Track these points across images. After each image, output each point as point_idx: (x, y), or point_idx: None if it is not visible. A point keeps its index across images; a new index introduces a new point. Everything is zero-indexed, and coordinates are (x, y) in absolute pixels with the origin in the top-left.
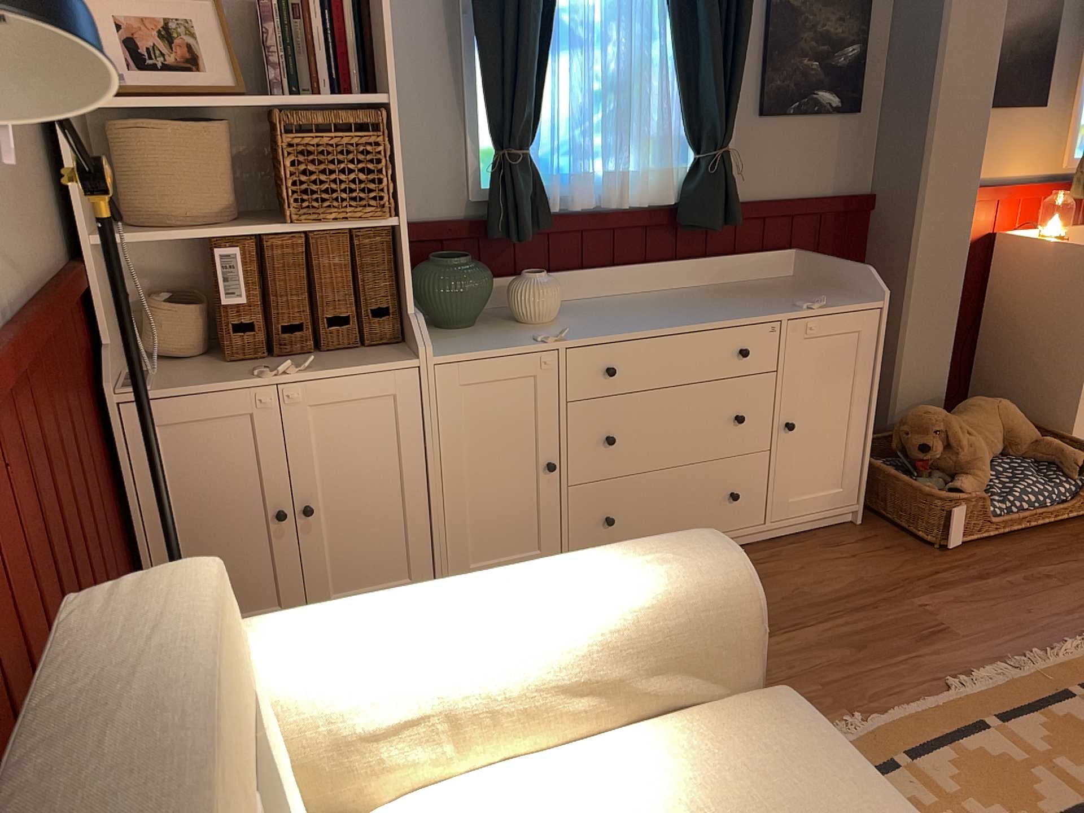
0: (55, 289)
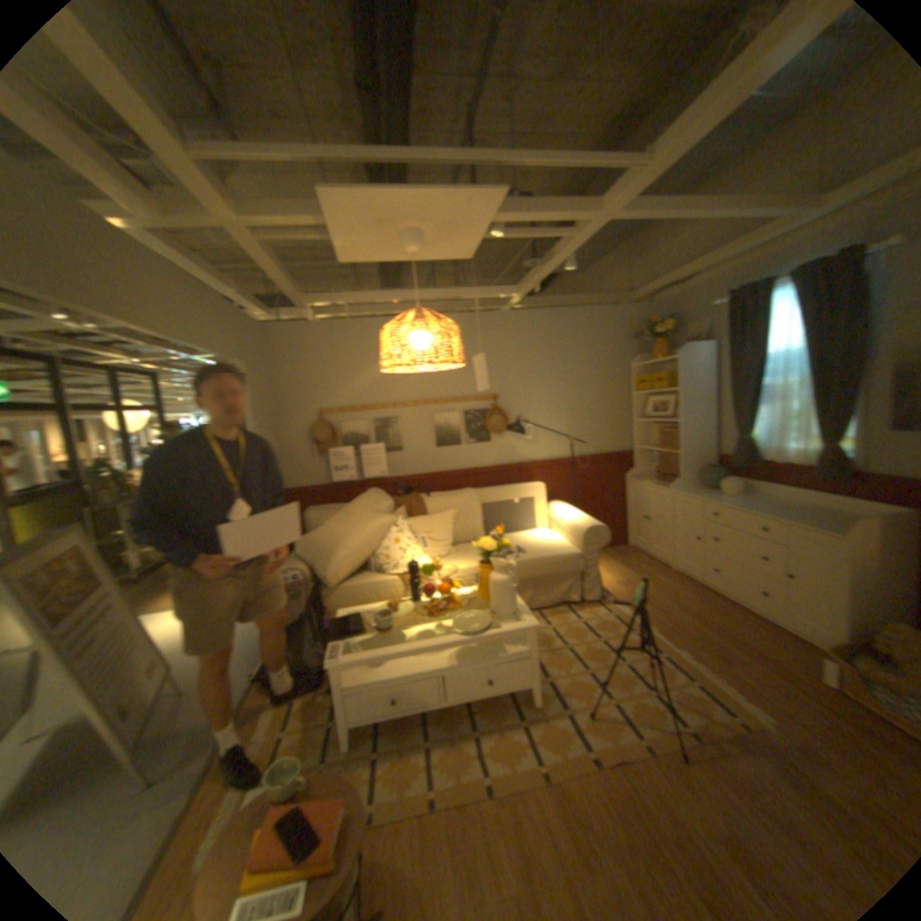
0: (606, 454)
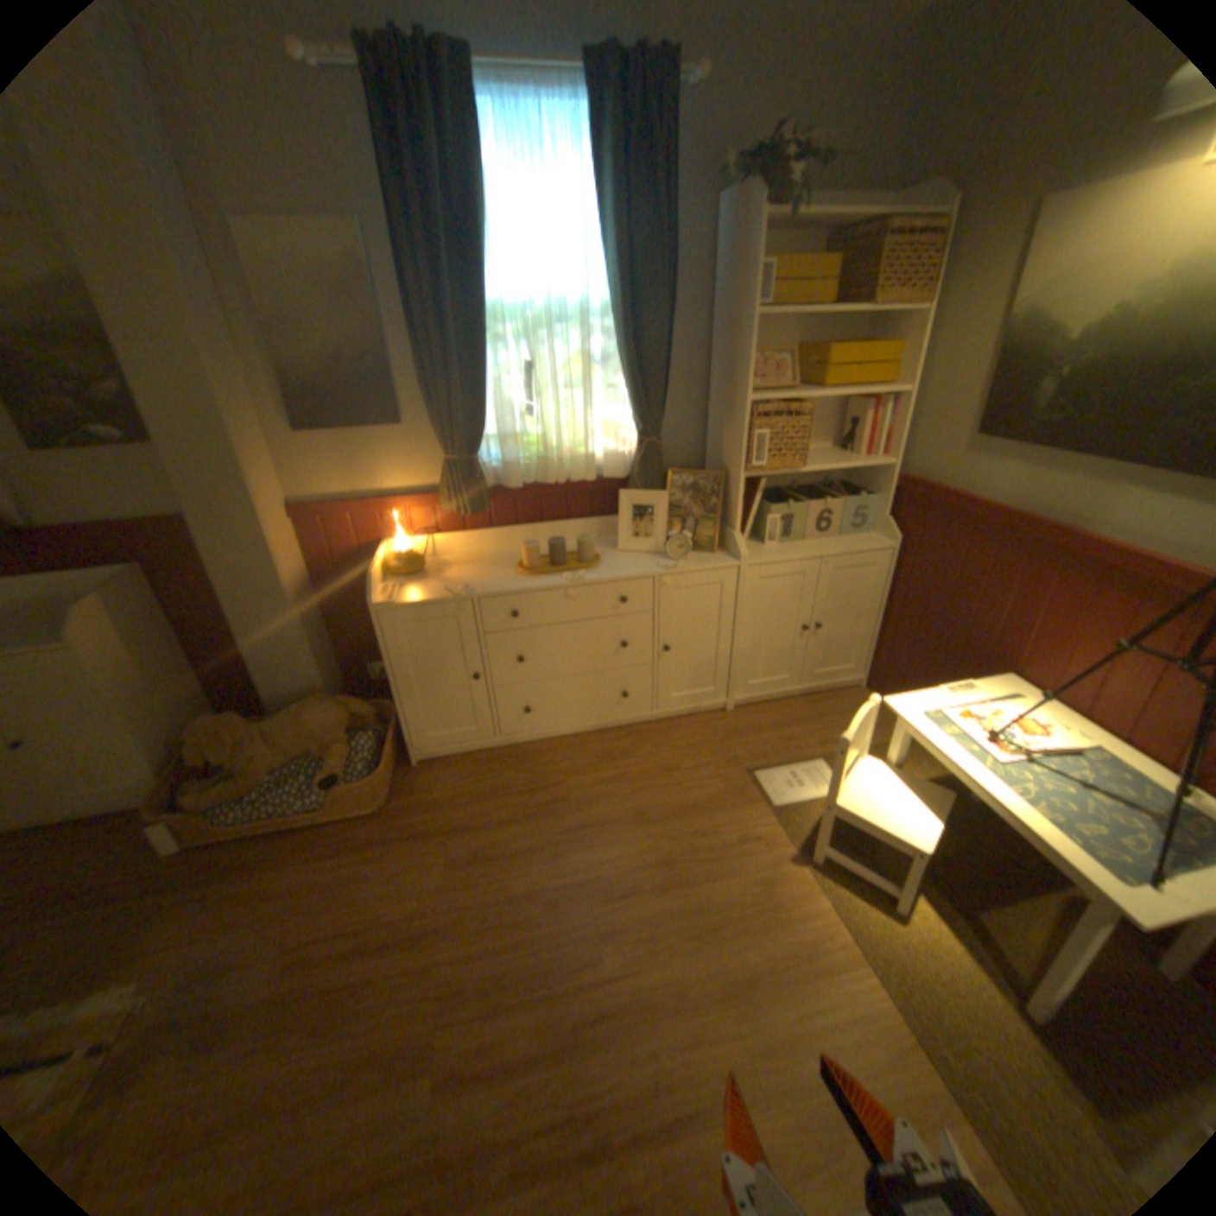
0: None
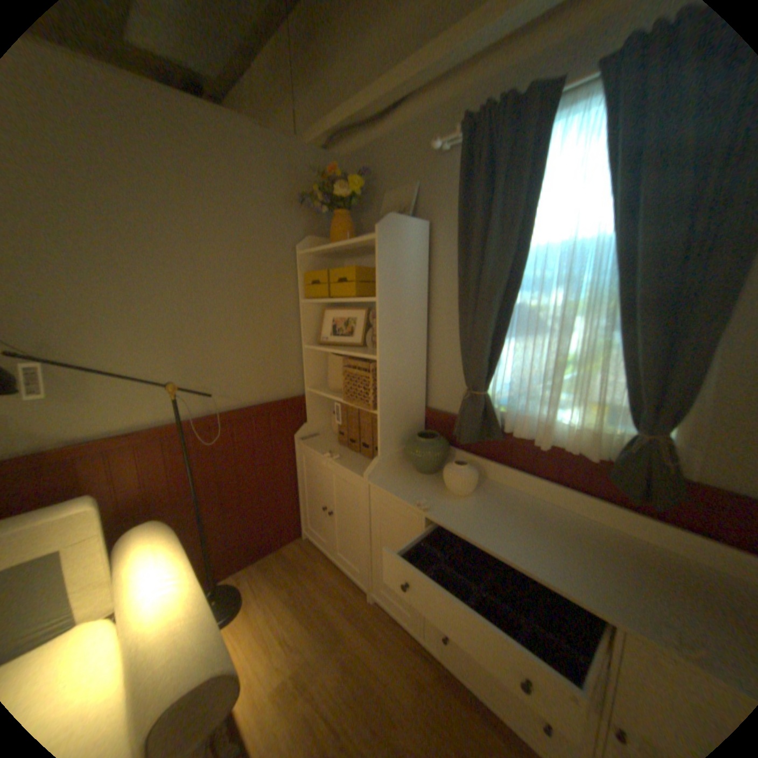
0: (260, 404)
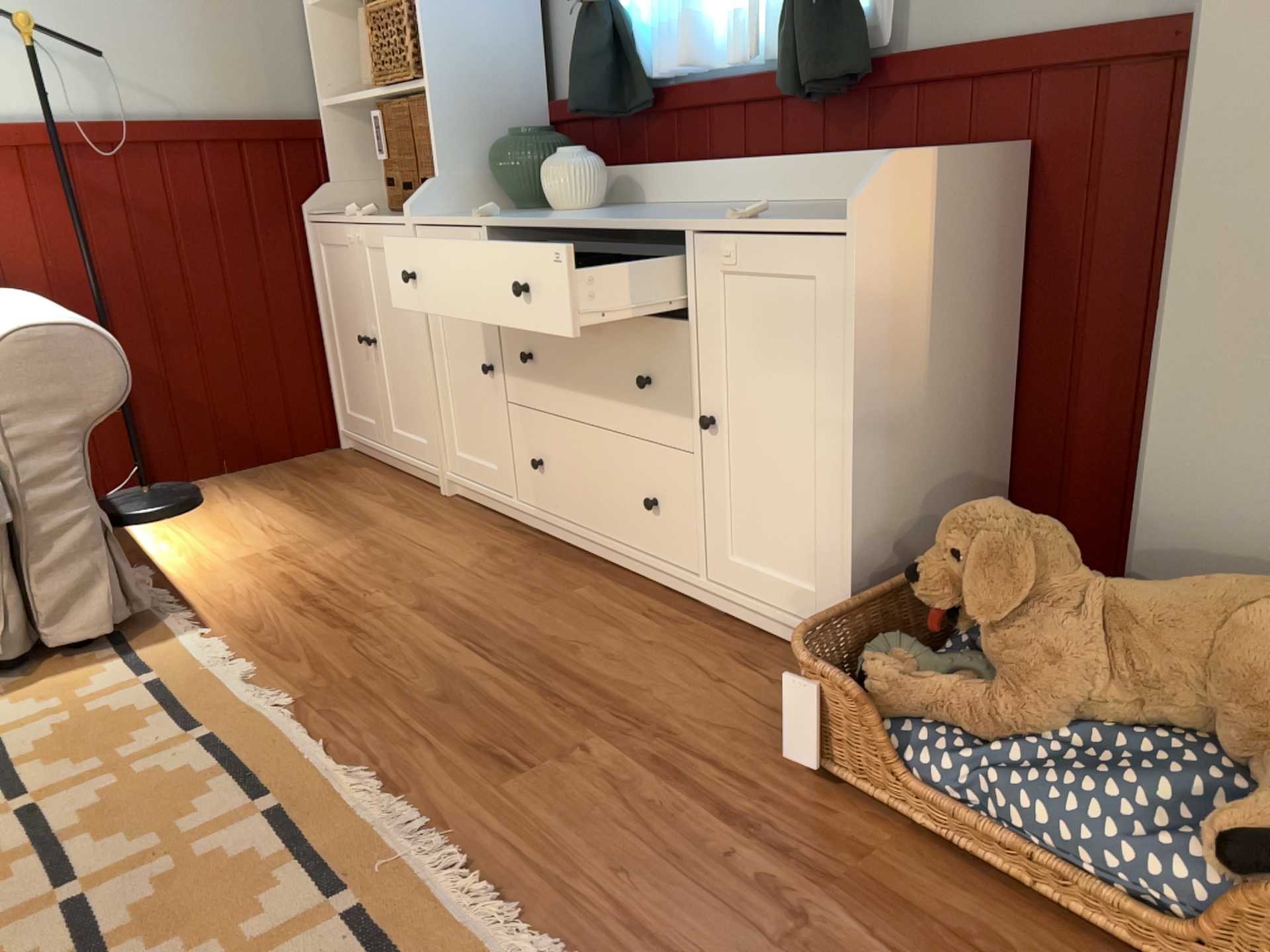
0: (220, 126)
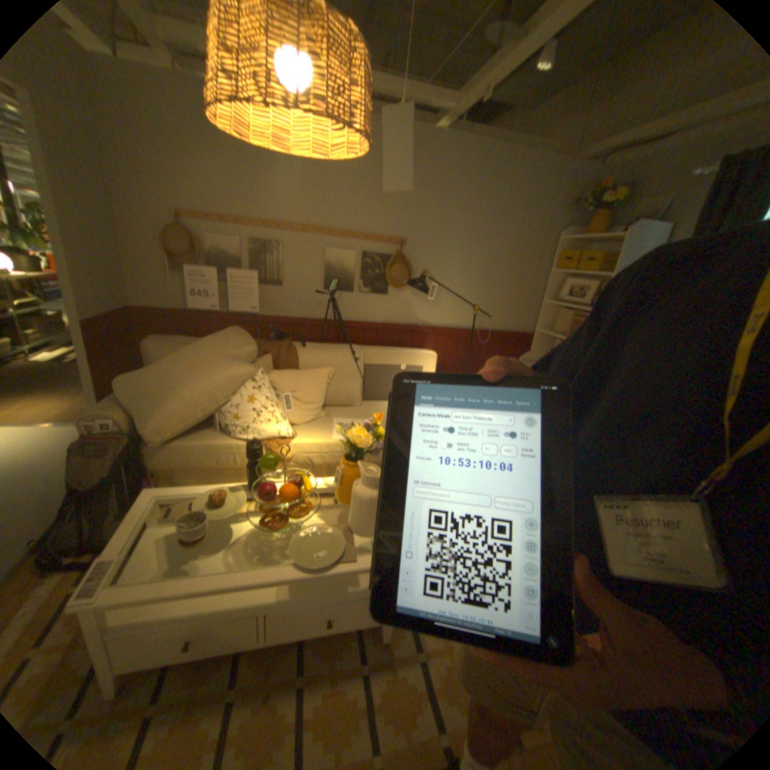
0: (507, 331)
